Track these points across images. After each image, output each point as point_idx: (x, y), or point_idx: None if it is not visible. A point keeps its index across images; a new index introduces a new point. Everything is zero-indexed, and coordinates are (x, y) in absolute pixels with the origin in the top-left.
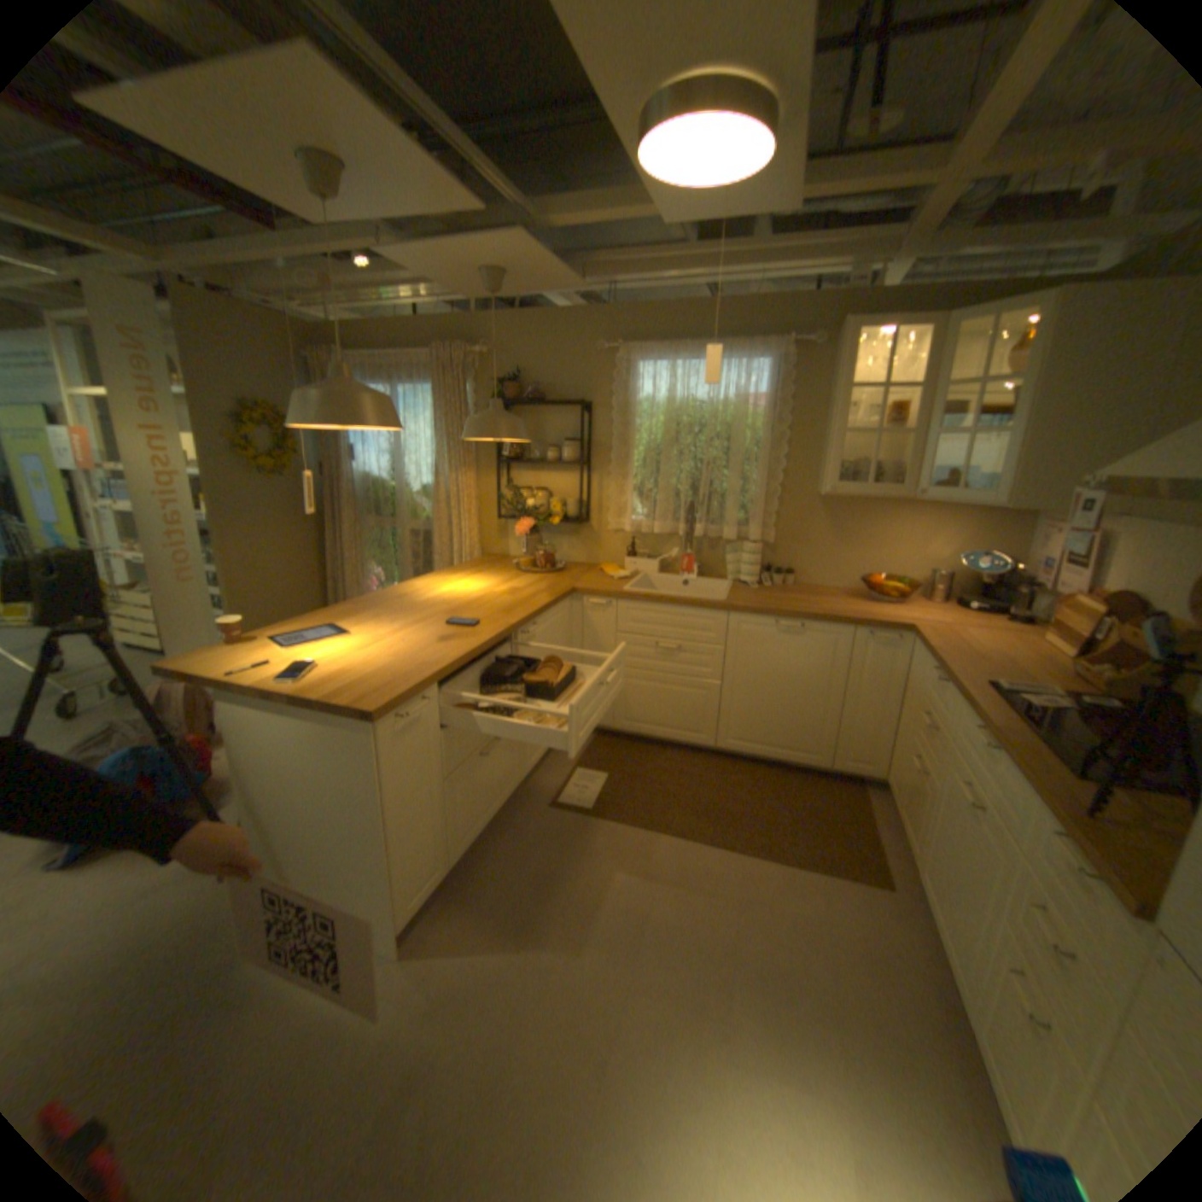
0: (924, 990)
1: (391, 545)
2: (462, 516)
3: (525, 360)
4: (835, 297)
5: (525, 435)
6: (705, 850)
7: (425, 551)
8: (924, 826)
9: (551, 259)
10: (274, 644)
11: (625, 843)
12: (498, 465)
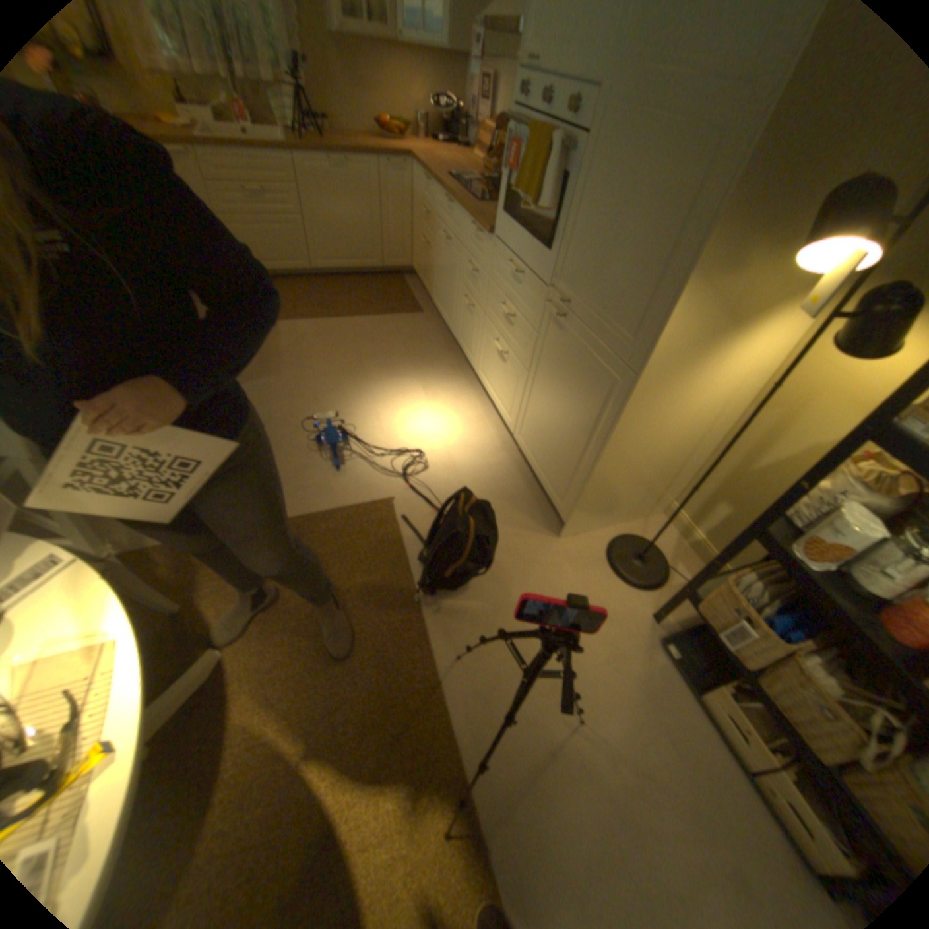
0: (438, 339)
1: None
2: None
3: None
4: None
5: None
6: (327, 321)
7: None
8: (430, 274)
9: None
10: None
11: (278, 331)
12: None
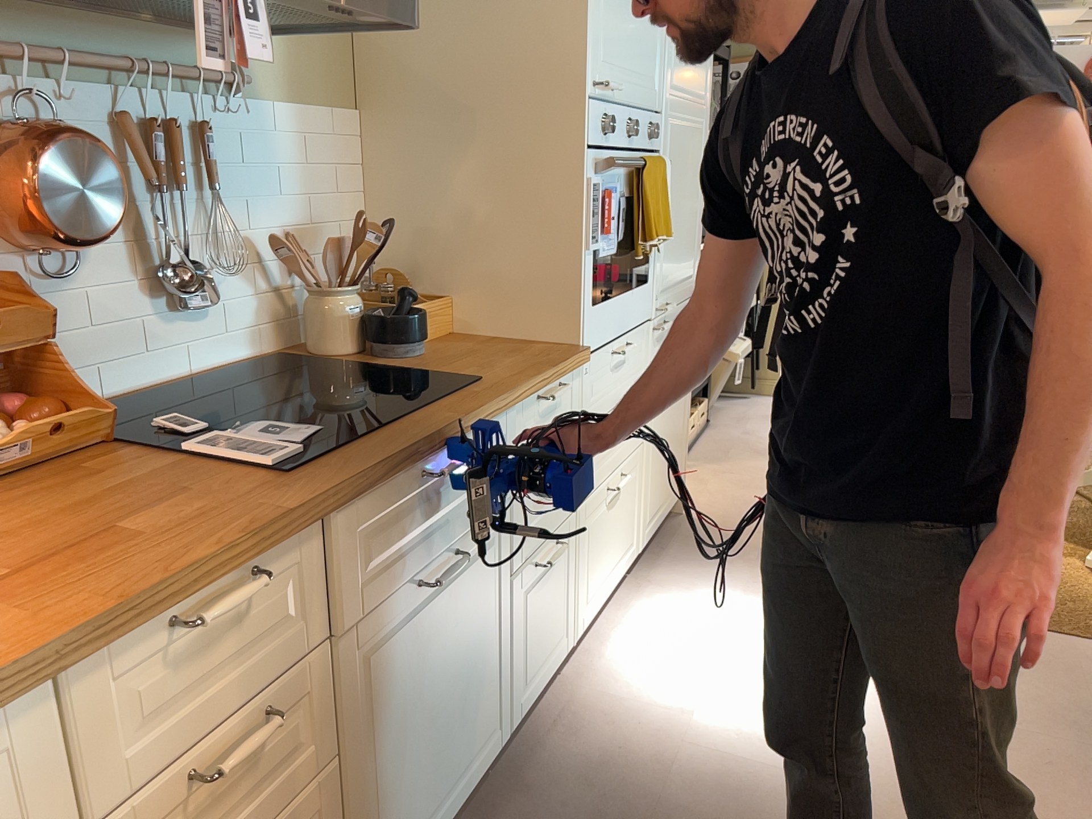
0: None
1: None
2: None
3: None
4: None
5: None
6: None
7: None
8: None
9: None
10: None
11: None
12: None
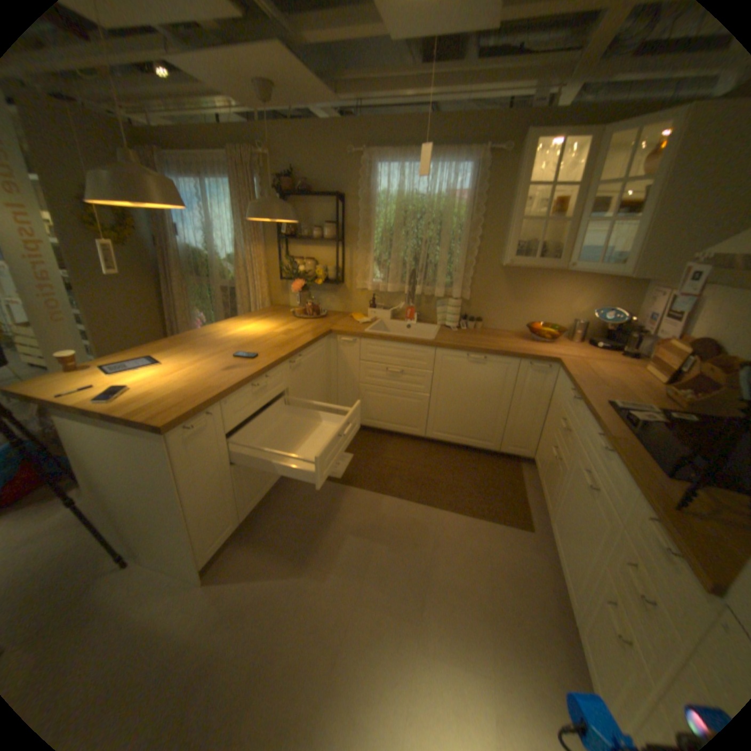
0: (548, 598)
1: (208, 297)
2: (255, 277)
3: (295, 160)
4: (521, 114)
5: (292, 217)
6: (413, 505)
7: (232, 302)
8: (556, 492)
9: (306, 72)
10: (102, 371)
11: (361, 501)
12: (279, 240)
